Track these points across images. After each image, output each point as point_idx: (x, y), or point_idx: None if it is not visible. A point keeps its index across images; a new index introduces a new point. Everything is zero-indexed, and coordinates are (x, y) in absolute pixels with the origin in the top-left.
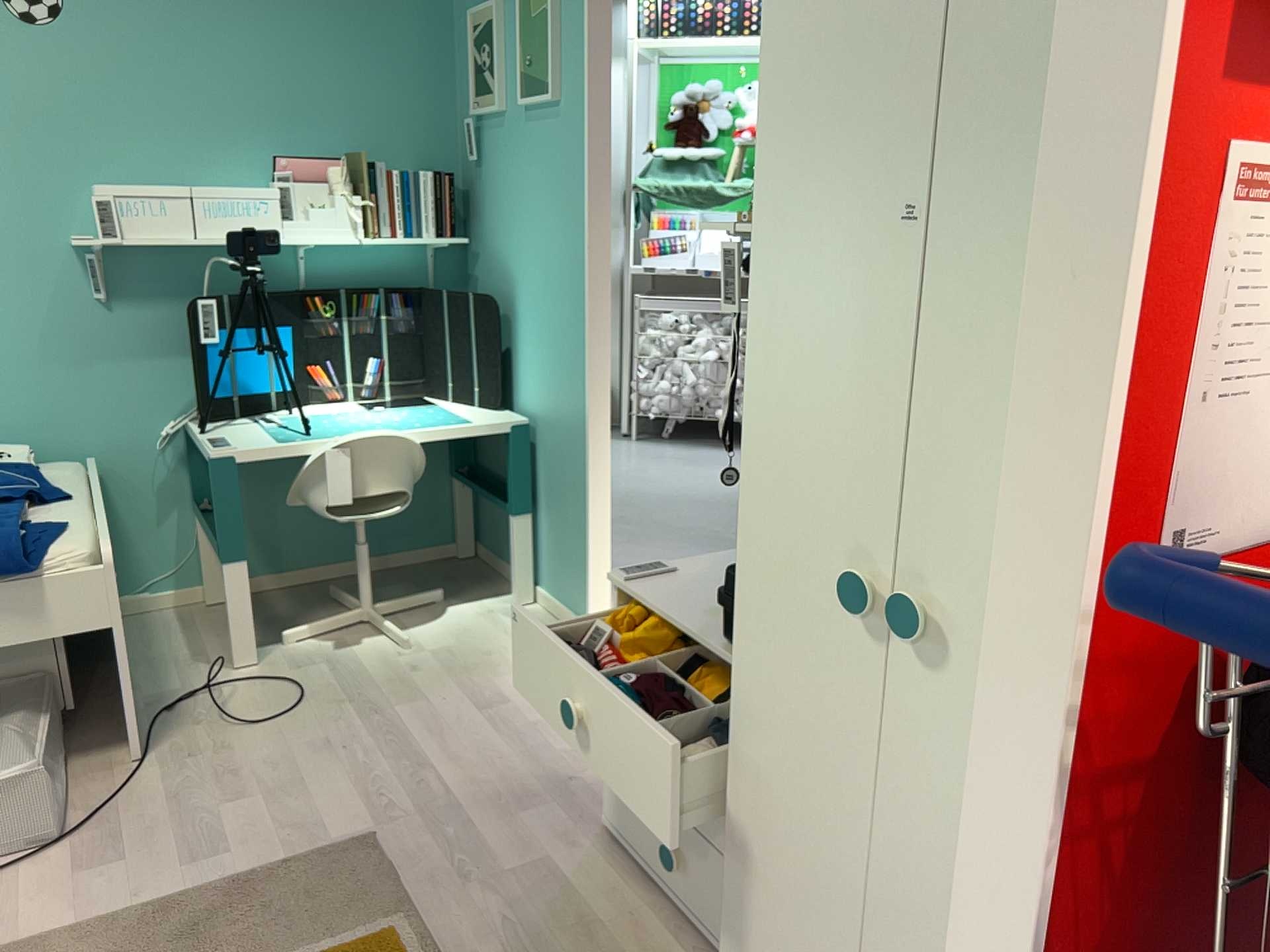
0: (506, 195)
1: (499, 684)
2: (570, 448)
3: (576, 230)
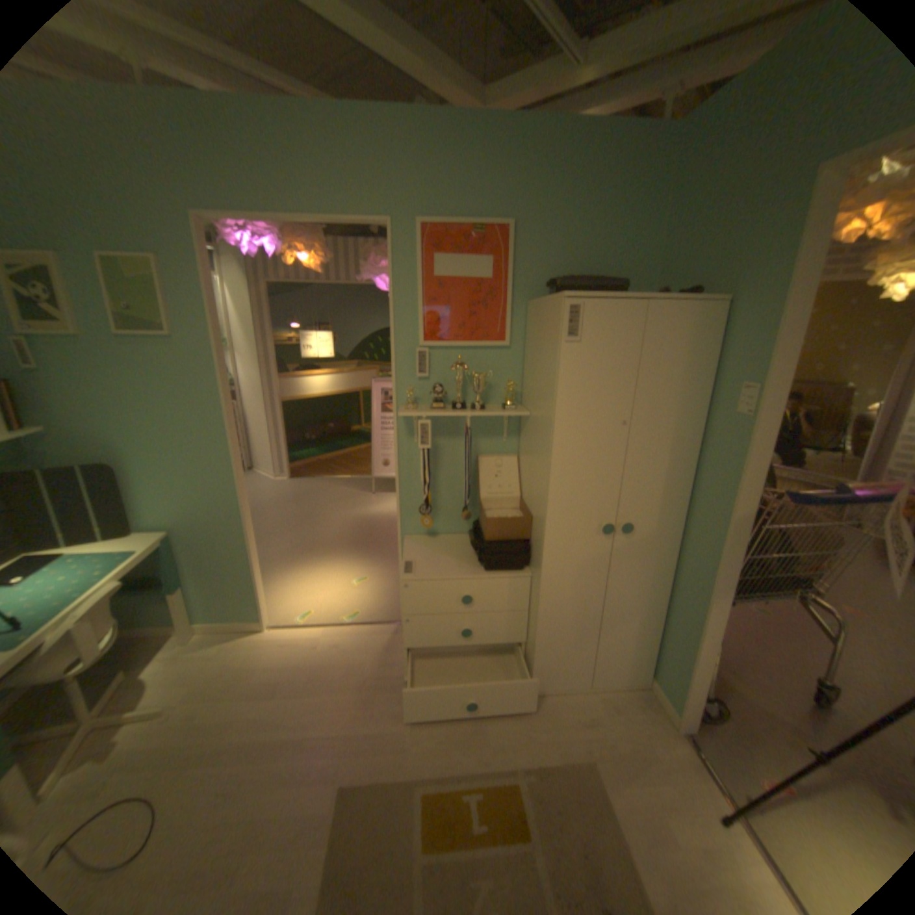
0: (91, 393)
1: (256, 681)
2: (221, 537)
3: (209, 414)
